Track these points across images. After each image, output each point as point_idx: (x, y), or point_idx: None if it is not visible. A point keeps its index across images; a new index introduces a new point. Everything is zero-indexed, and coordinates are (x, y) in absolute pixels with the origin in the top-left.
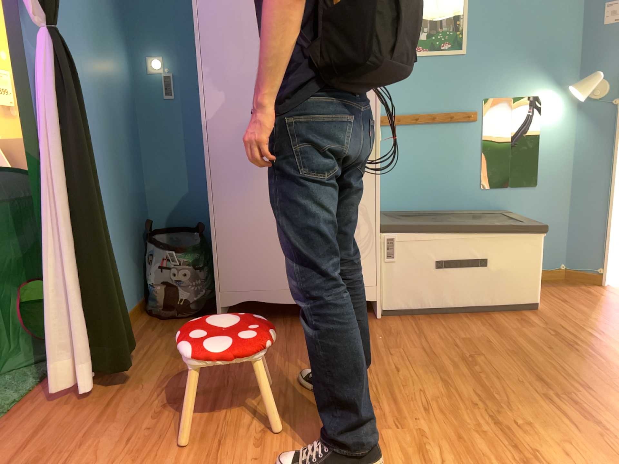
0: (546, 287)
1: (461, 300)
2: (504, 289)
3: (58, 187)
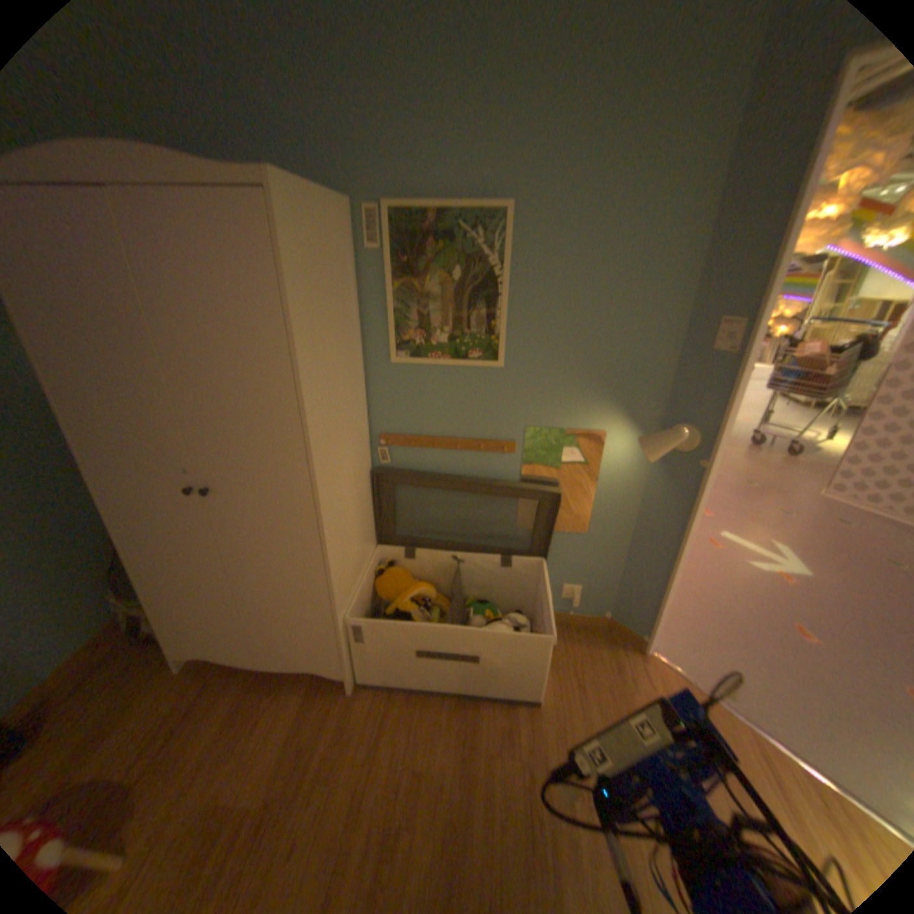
0: (579, 645)
1: (451, 685)
2: (503, 683)
3: None
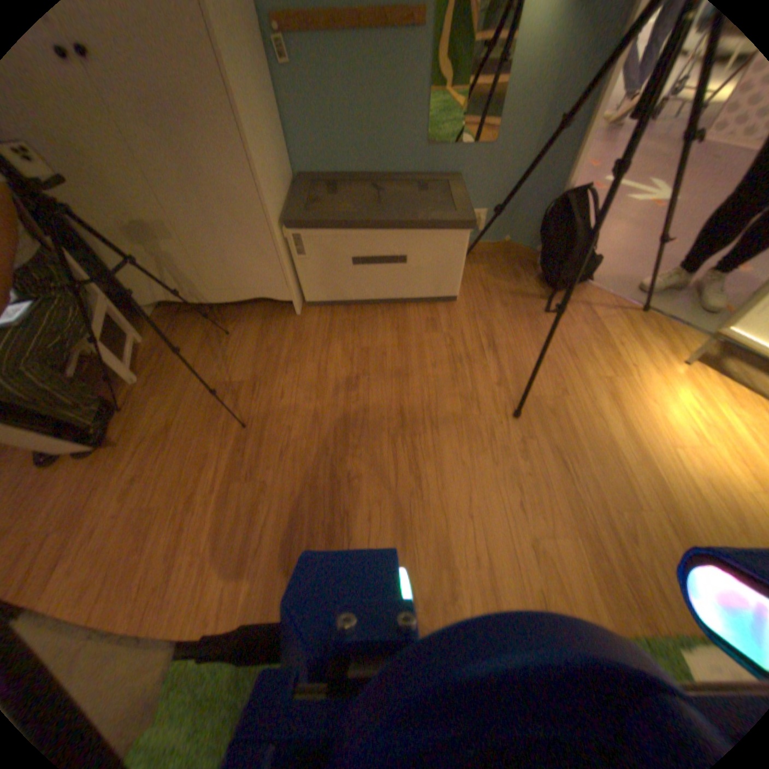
0: (480, 267)
1: (379, 298)
2: (422, 288)
3: None
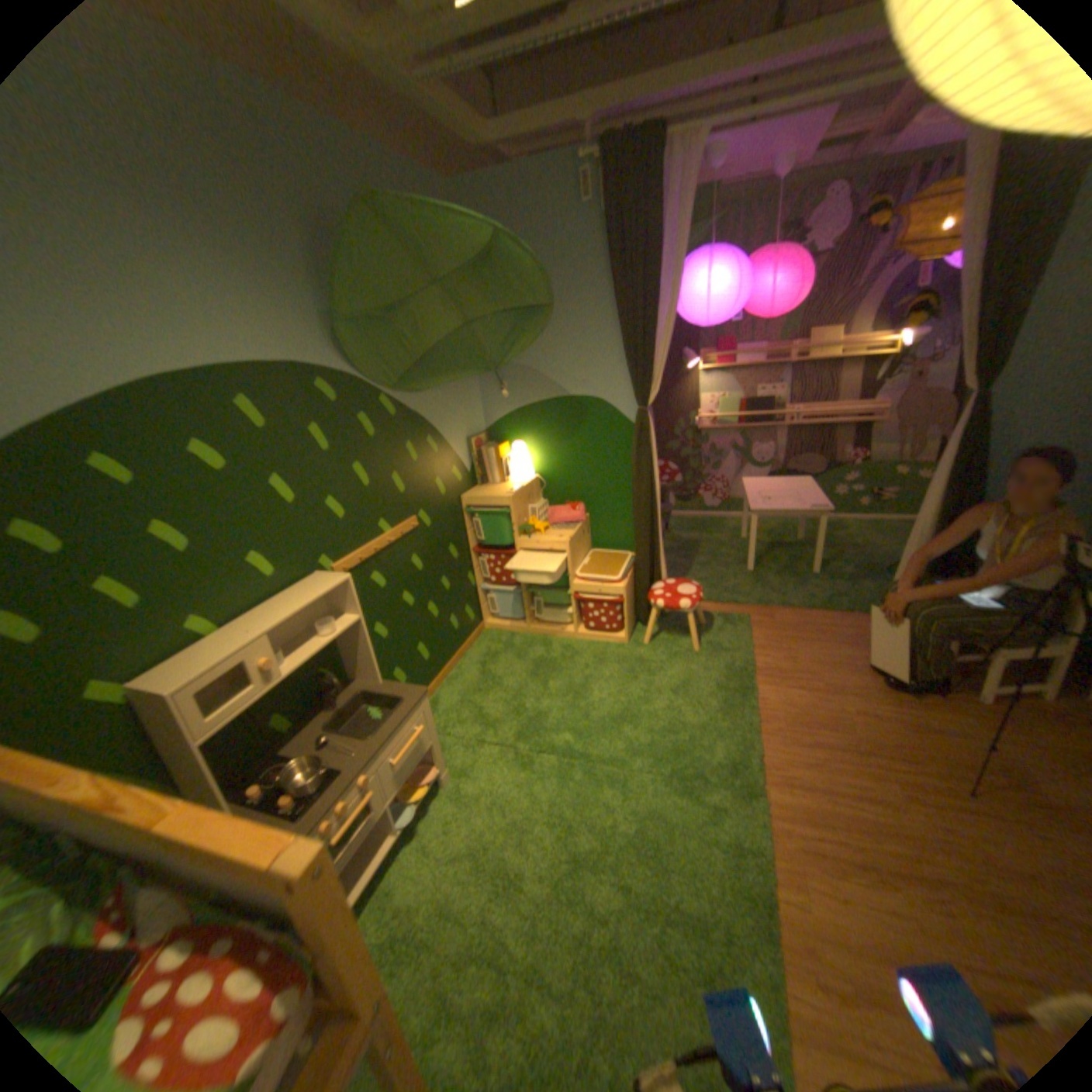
0: None
1: None
2: None
3: (936, 506)
